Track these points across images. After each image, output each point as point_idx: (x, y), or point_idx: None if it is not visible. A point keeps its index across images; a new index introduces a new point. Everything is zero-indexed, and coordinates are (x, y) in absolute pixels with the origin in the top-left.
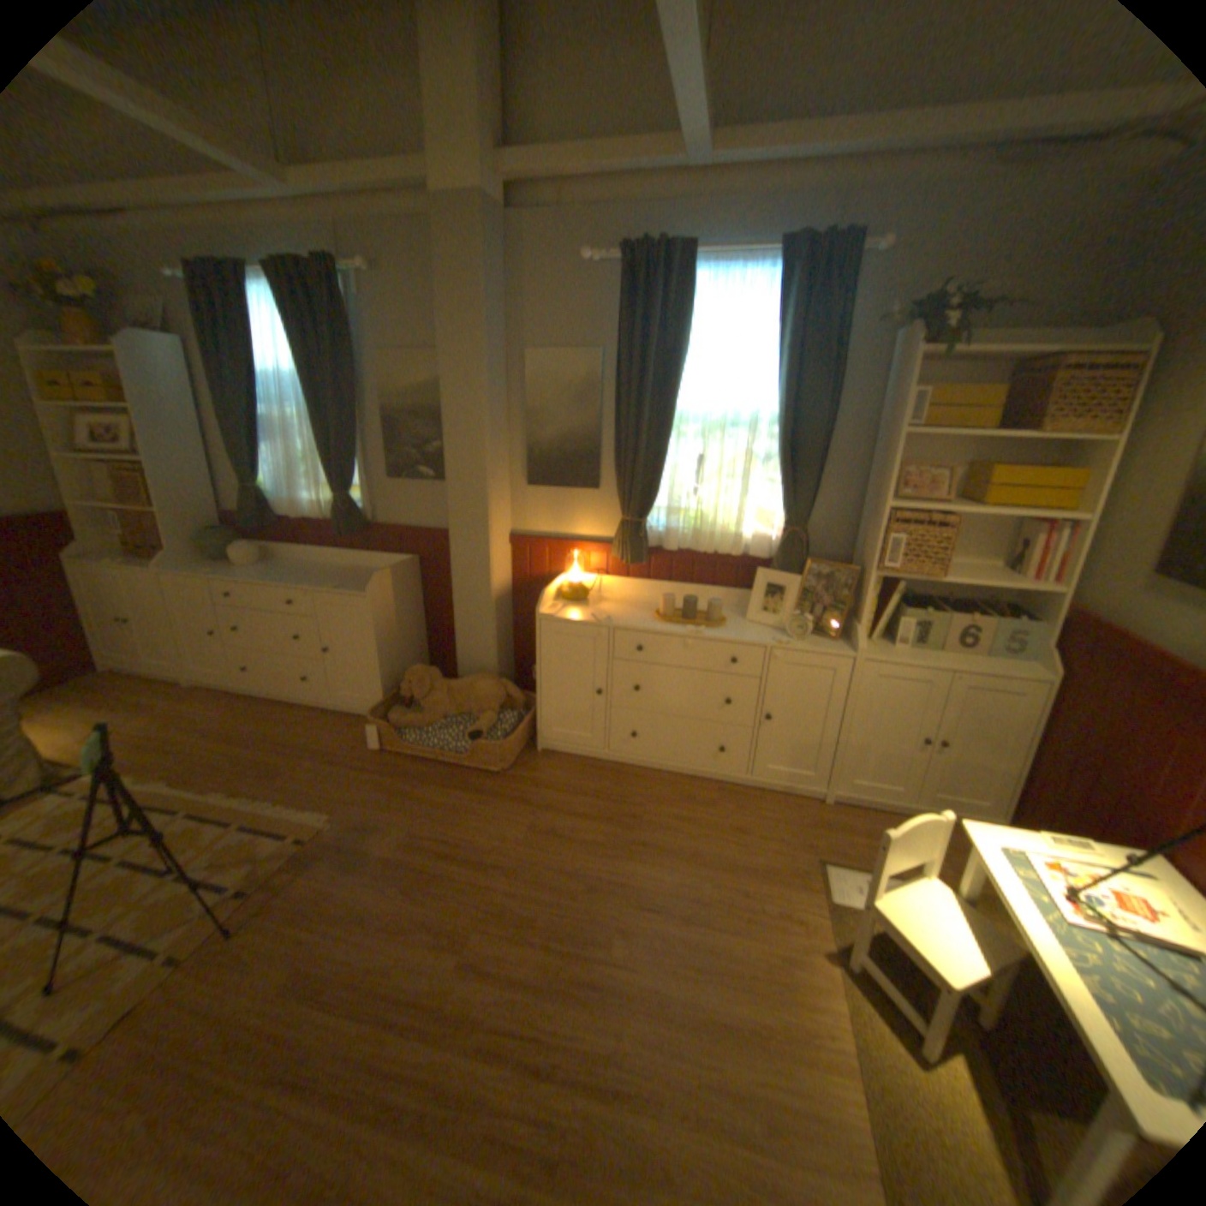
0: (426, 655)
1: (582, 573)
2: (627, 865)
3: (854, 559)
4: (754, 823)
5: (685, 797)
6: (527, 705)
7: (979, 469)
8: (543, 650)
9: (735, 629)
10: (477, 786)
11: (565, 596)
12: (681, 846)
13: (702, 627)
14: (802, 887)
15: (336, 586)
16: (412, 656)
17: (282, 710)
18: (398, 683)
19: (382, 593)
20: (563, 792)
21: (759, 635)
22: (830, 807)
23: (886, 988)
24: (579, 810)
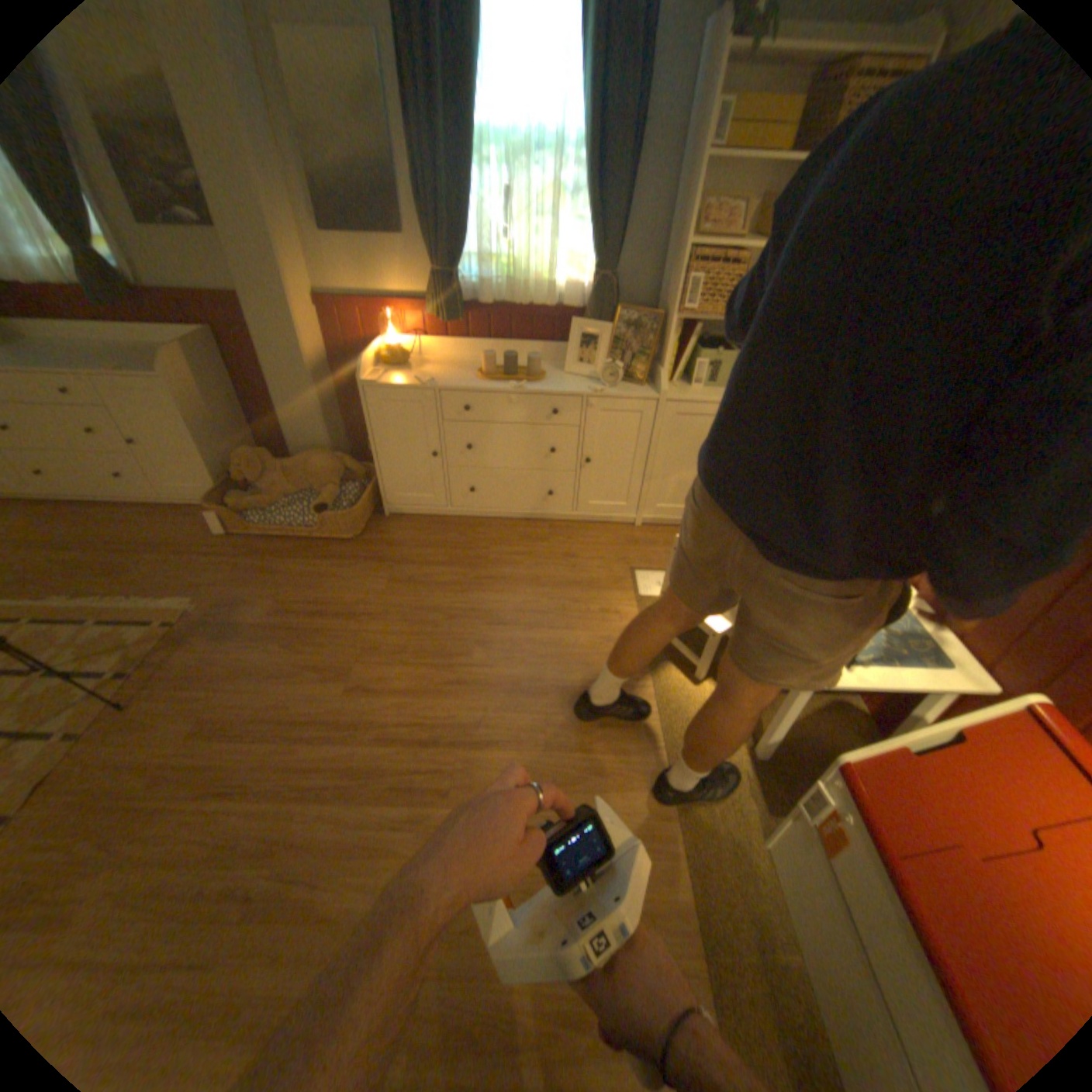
0: (250, 437)
1: (399, 335)
2: (477, 595)
3: (659, 305)
4: (579, 549)
5: (522, 536)
6: (368, 476)
7: (770, 201)
8: (372, 420)
9: (554, 382)
10: (333, 553)
11: (385, 361)
12: (521, 574)
13: (524, 382)
14: (615, 589)
15: (115, 367)
16: (234, 440)
17: (102, 510)
18: (227, 469)
19: (176, 372)
20: (415, 547)
21: (575, 386)
22: (637, 528)
23: (673, 643)
24: (431, 559)
